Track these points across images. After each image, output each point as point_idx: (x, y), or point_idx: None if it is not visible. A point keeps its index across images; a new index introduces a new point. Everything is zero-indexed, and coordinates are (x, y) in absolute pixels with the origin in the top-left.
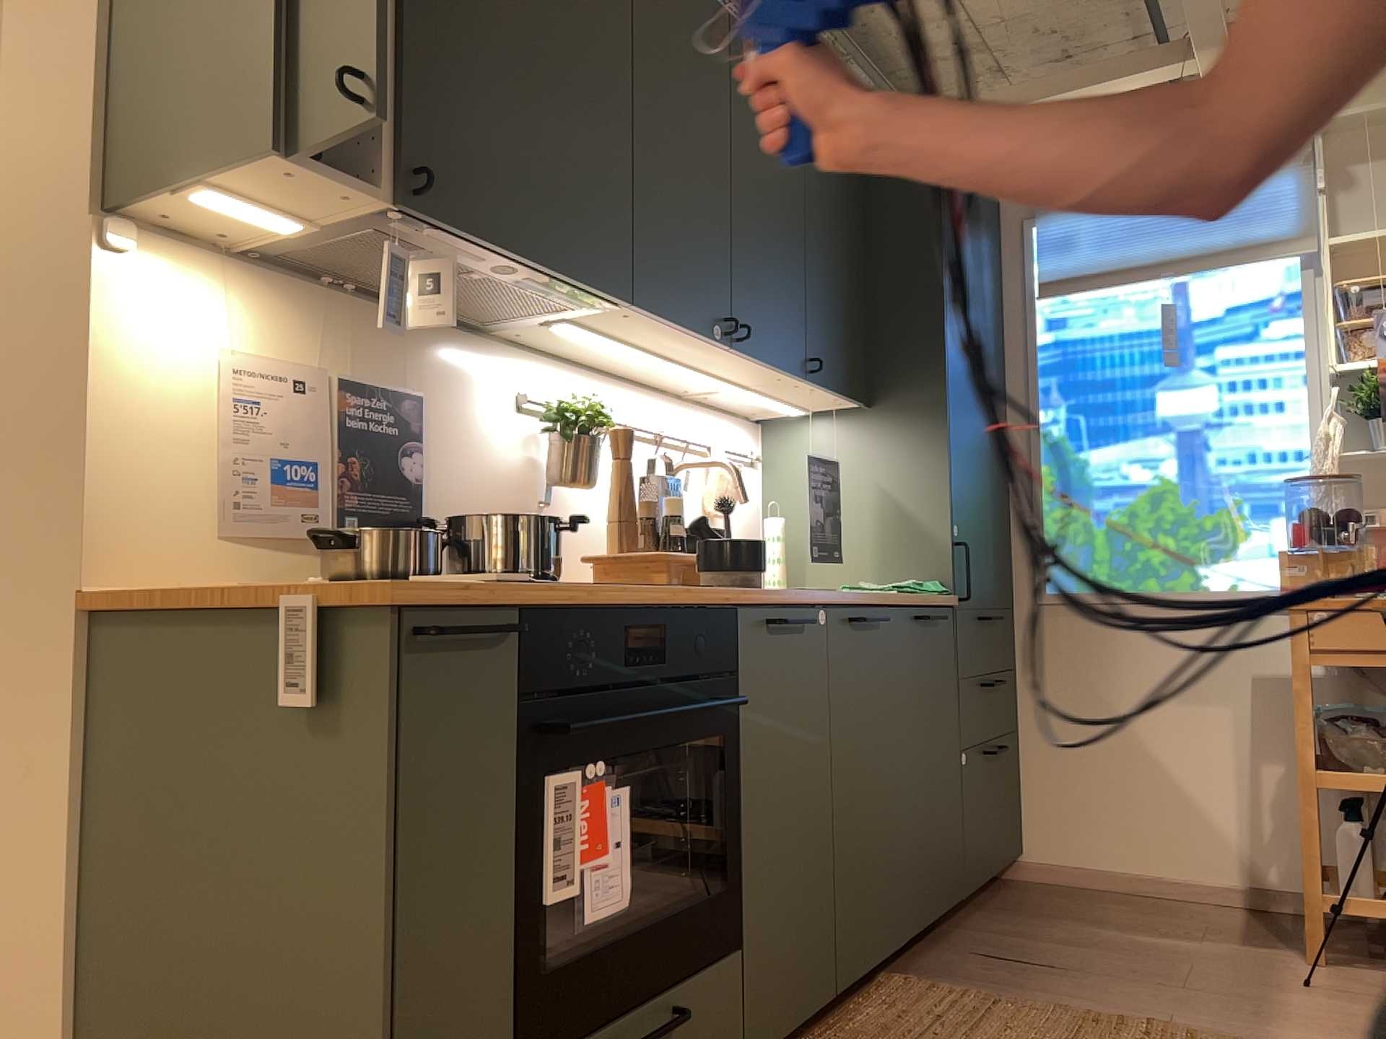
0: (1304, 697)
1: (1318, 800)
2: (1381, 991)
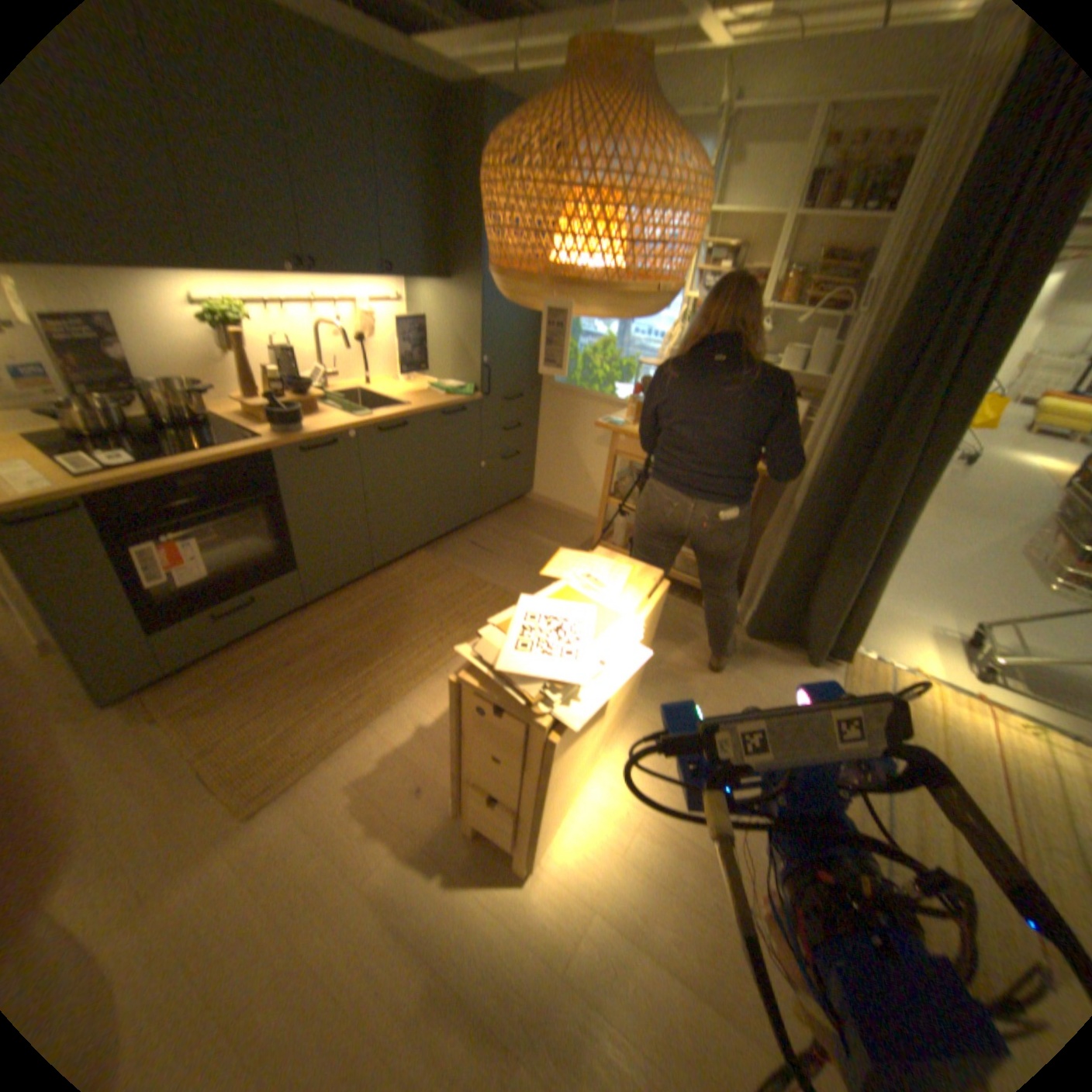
0: (608, 471)
1: (604, 511)
2: None
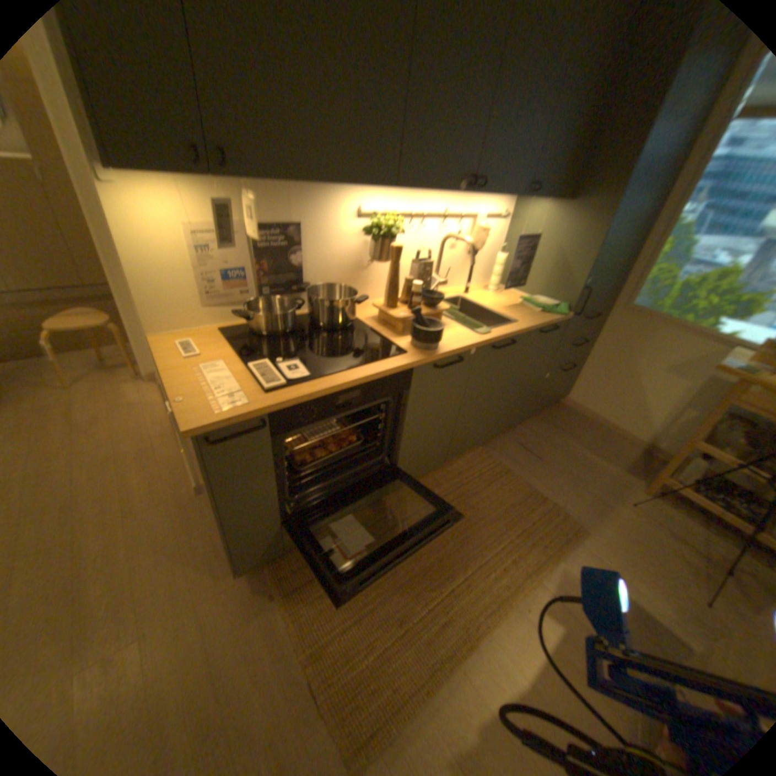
0: (717, 416)
1: (692, 452)
2: (663, 520)
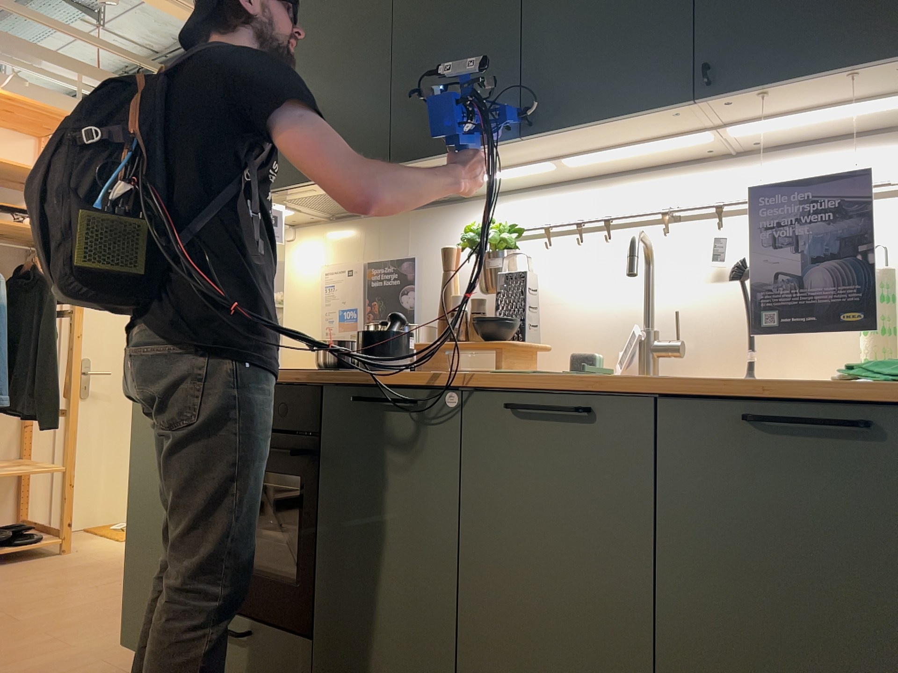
0: None
1: None
2: None
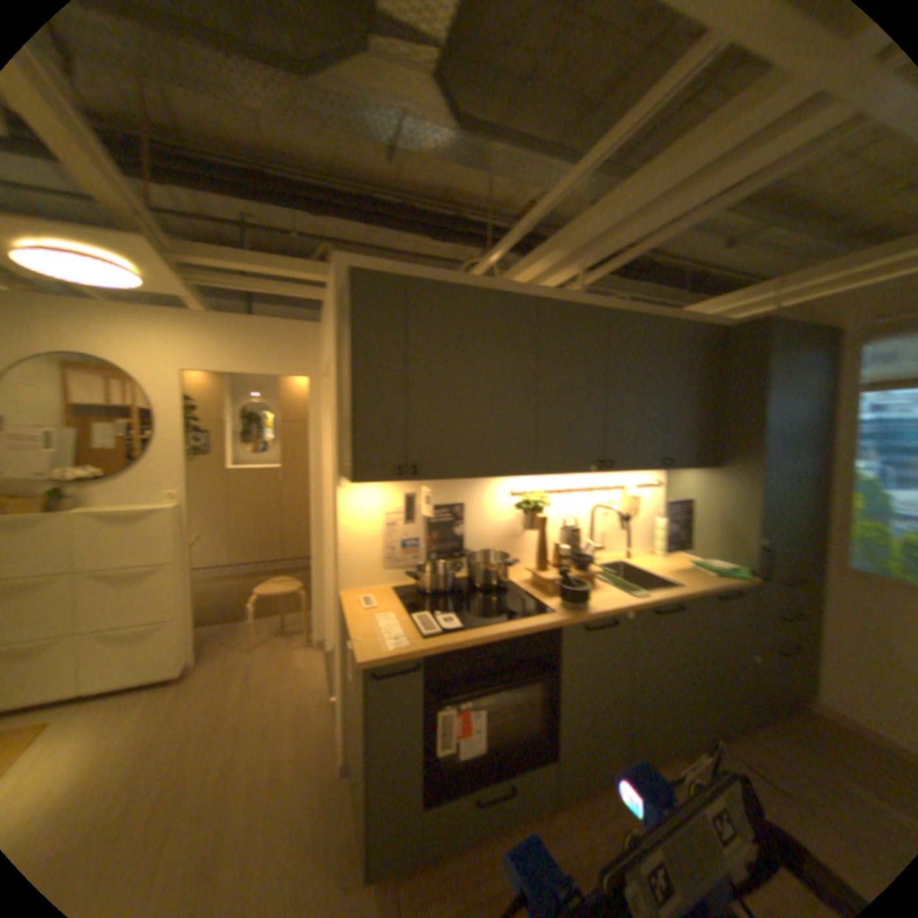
0: None
1: None
2: None
